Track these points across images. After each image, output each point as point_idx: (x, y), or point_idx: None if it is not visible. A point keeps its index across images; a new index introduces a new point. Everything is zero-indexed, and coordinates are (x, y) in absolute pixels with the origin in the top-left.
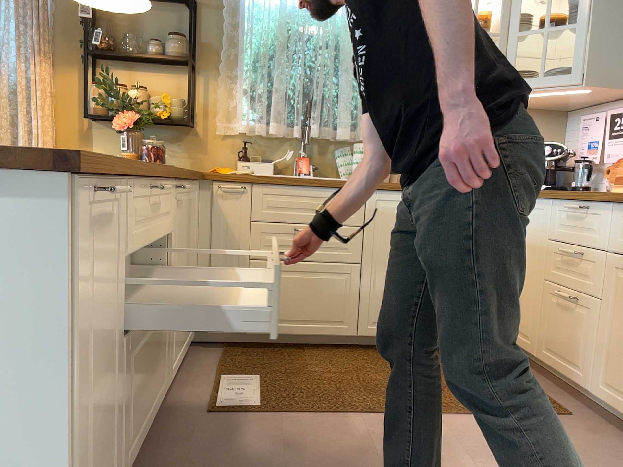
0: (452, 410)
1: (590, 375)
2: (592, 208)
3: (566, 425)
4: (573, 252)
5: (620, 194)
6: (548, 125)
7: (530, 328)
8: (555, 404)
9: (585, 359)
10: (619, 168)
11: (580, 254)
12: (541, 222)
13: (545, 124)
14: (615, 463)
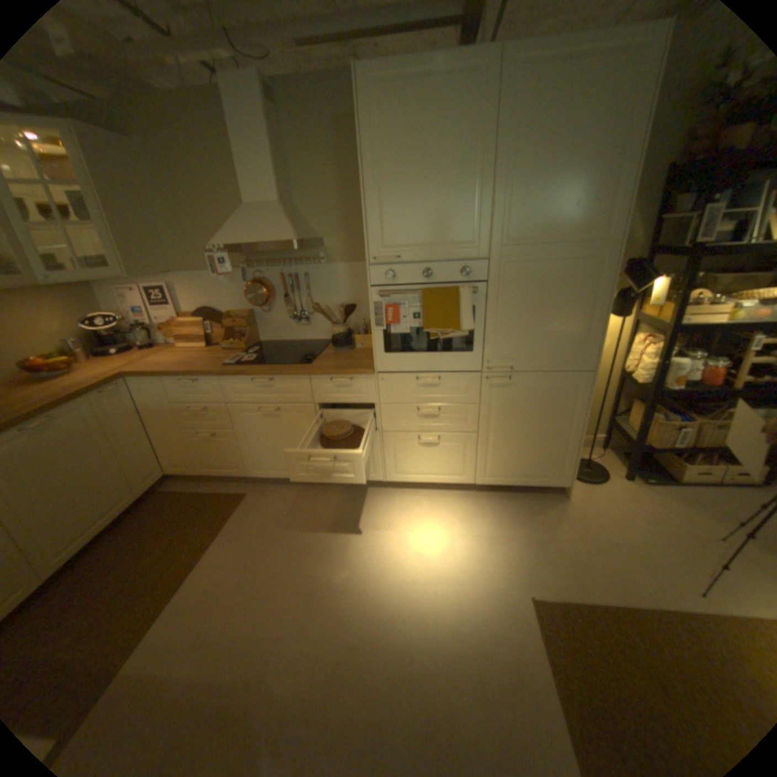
0: (195, 555)
1: (241, 469)
2: (200, 380)
3: (248, 502)
4: (199, 410)
5: (214, 368)
6: (76, 294)
7: (180, 462)
8: (230, 495)
9: (234, 463)
10: (169, 328)
11: (204, 409)
12: (154, 393)
13: (72, 294)
14: (284, 503)
